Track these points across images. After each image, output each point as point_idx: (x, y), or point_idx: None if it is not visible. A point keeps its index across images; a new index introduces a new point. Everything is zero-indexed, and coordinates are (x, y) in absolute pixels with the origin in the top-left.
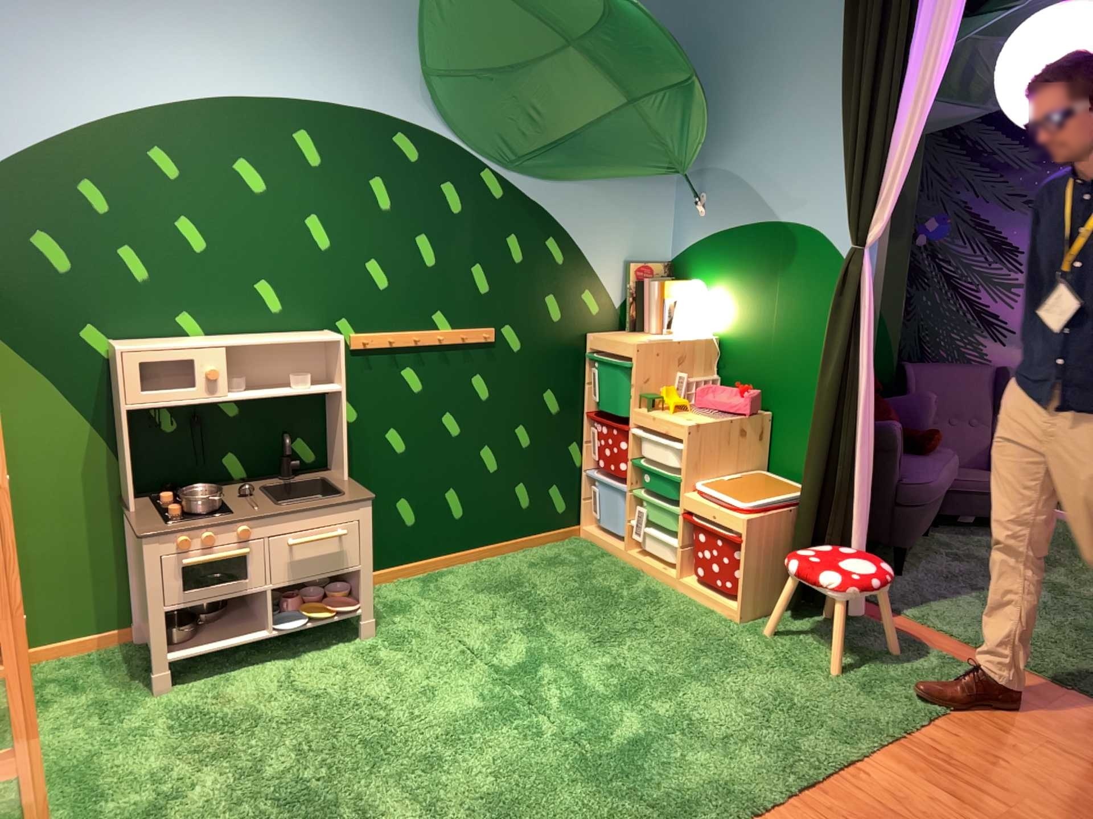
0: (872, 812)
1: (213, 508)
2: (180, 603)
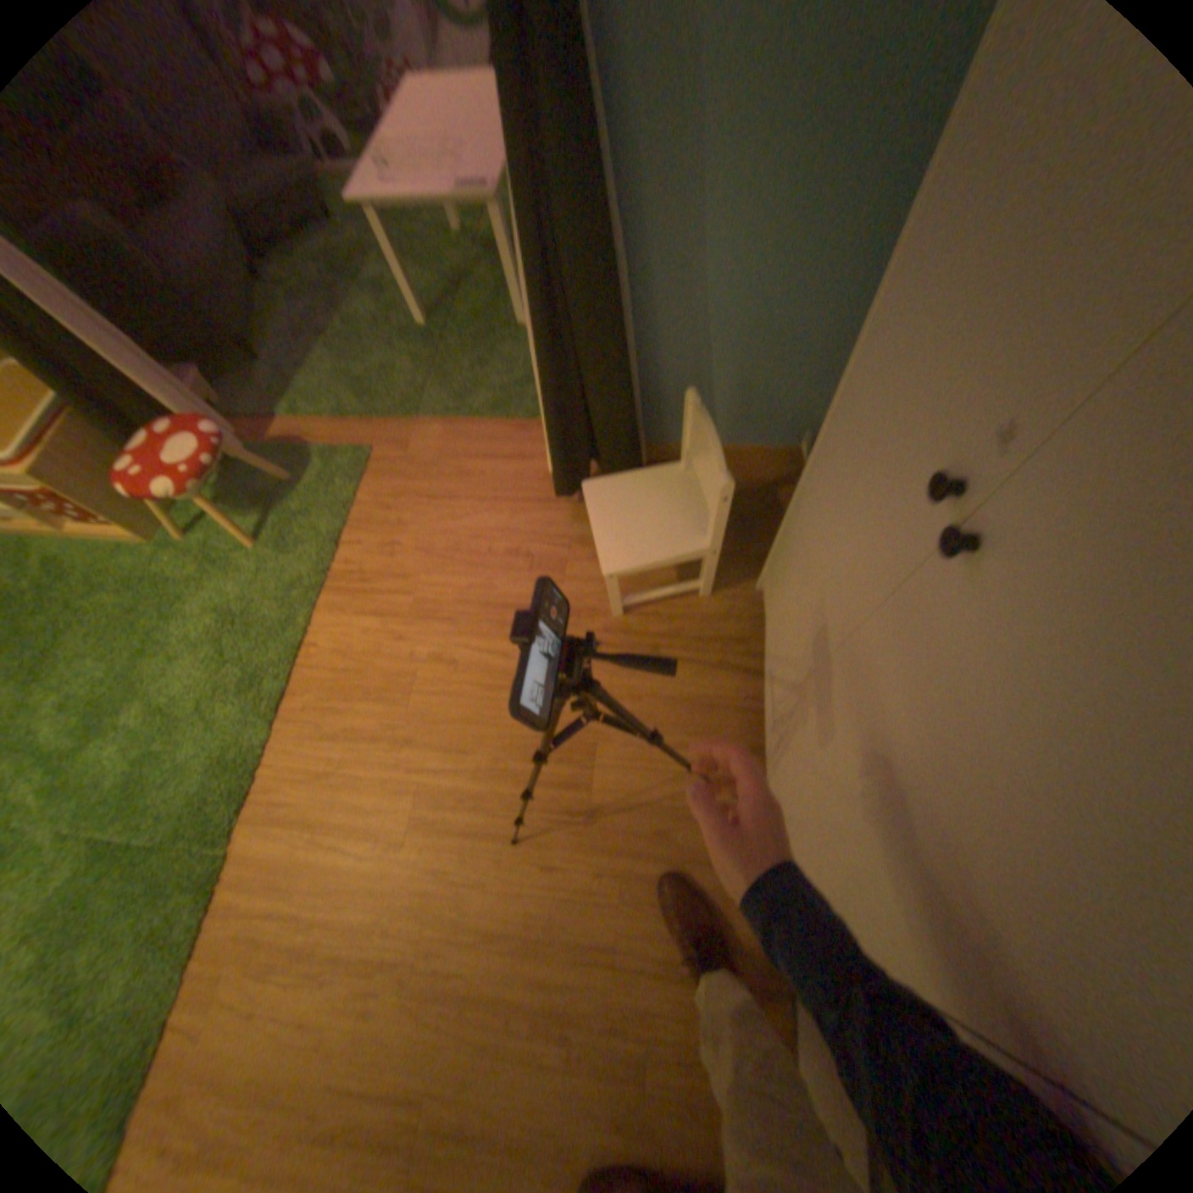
0: (328, 687)
1: None
2: None
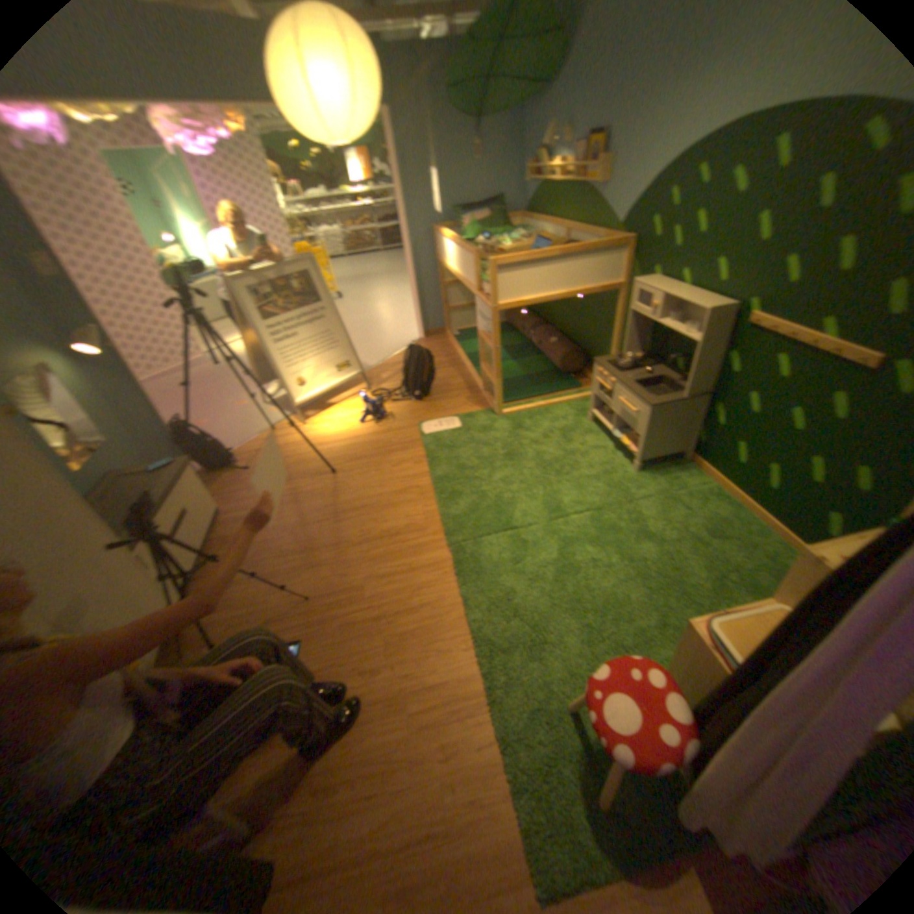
0: (437, 634)
1: (618, 367)
2: (595, 394)
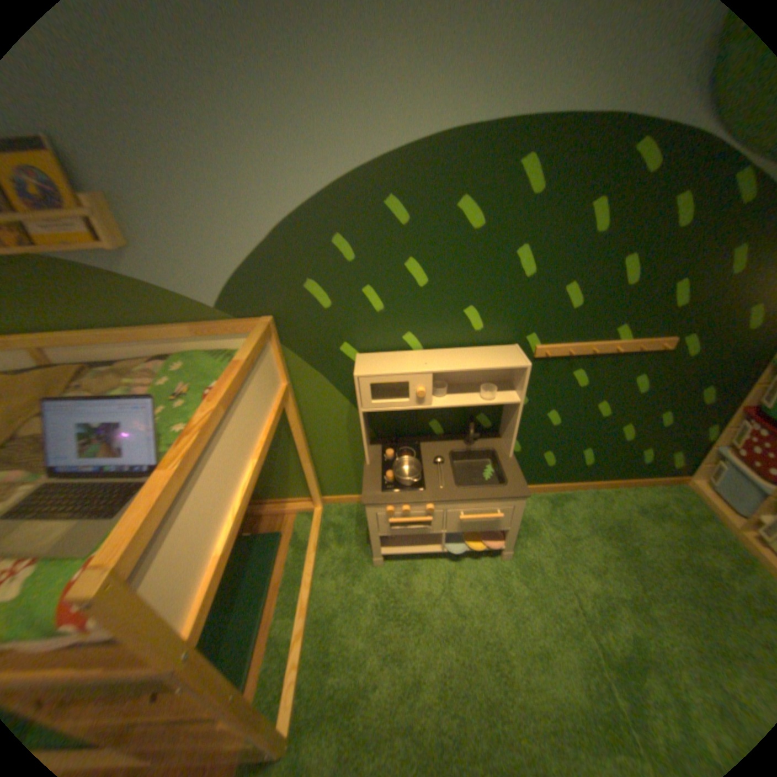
0: None
1: (412, 484)
2: (388, 535)
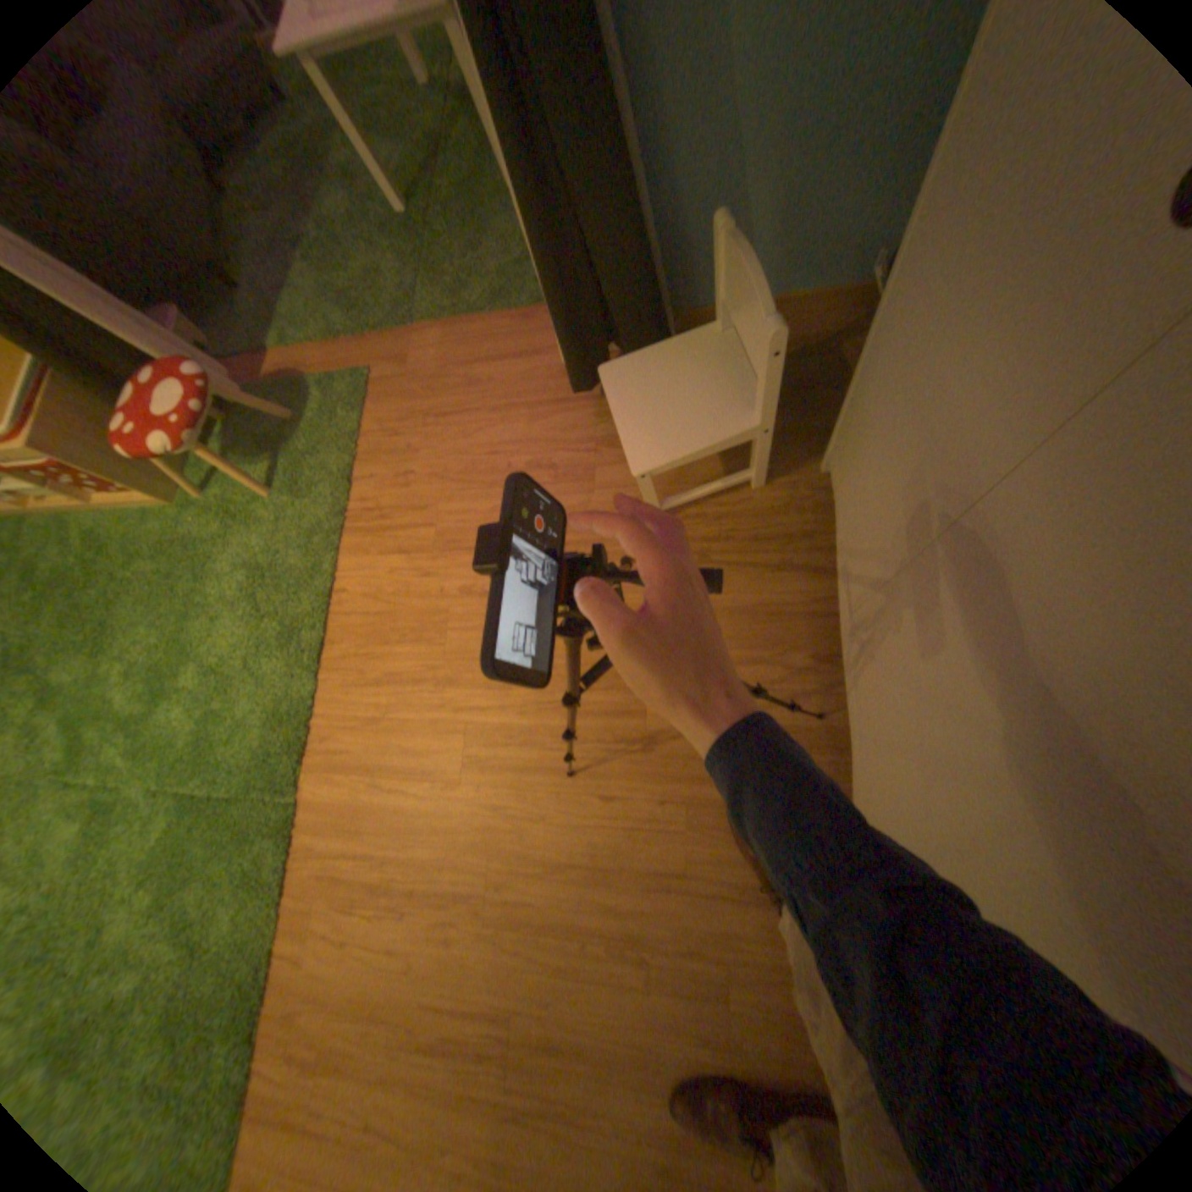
0: (364, 631)
1: None
2: None
